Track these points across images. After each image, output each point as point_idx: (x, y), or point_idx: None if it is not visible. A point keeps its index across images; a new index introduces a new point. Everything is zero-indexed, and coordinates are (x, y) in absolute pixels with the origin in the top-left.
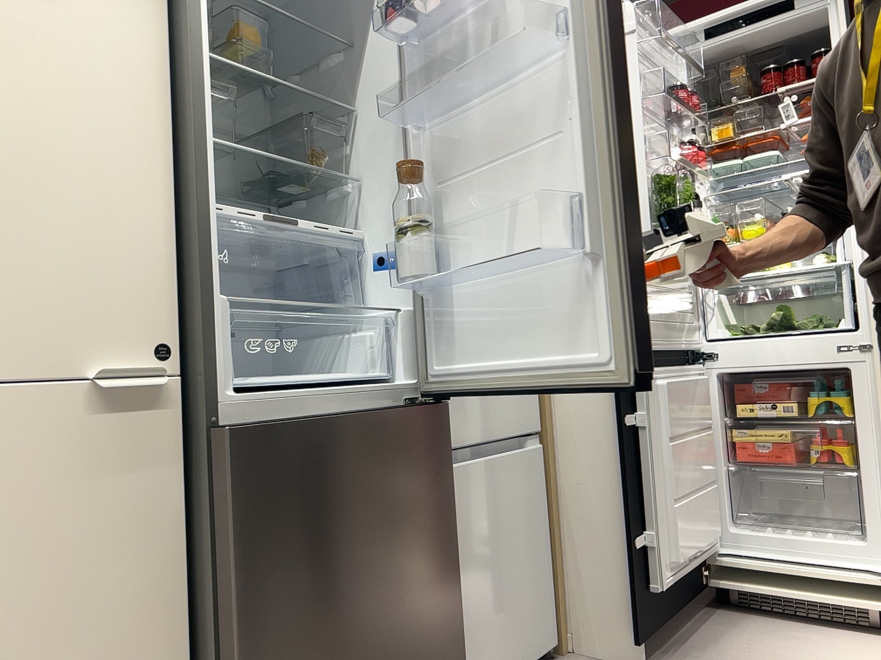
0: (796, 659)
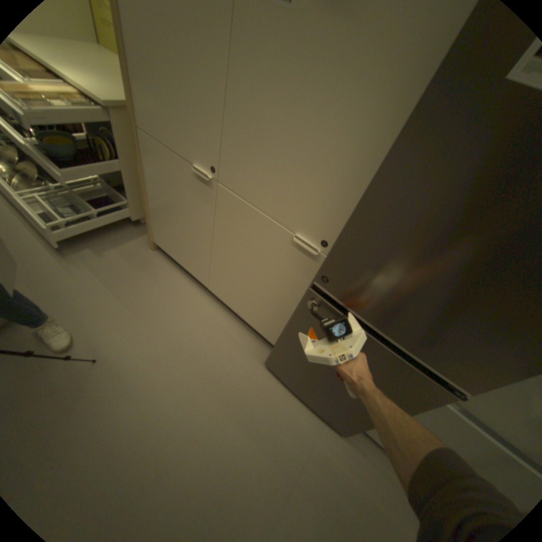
0: None
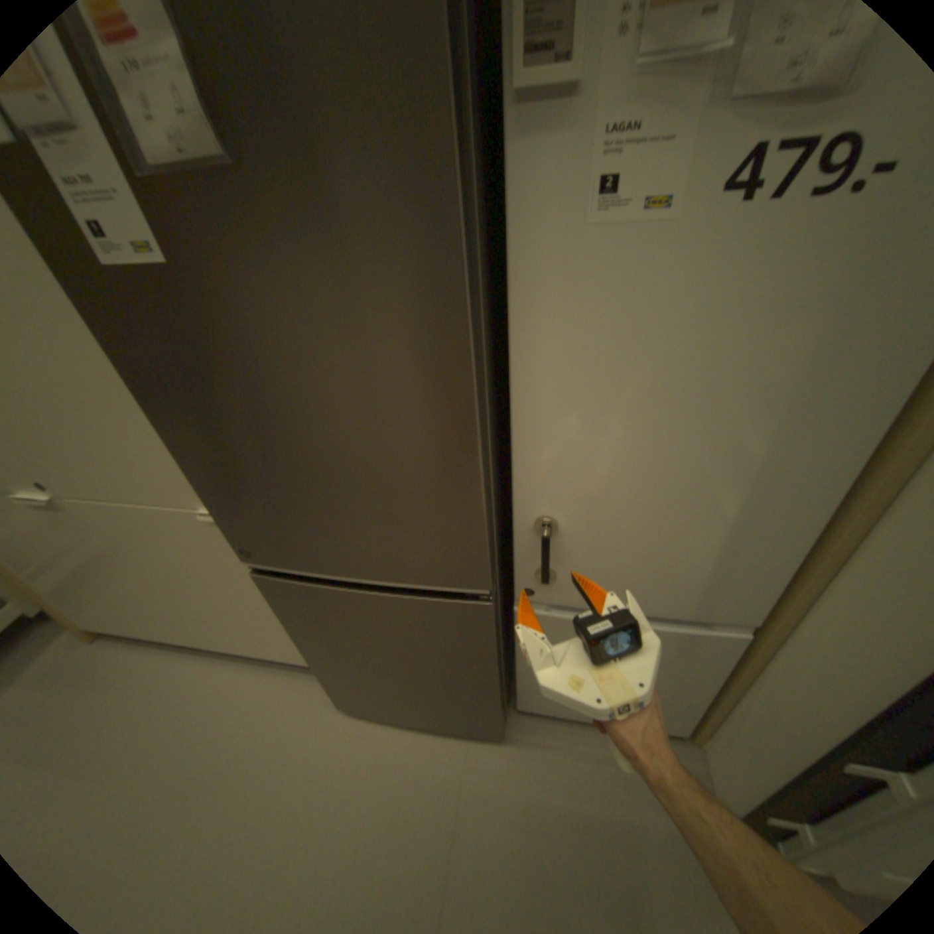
0: None
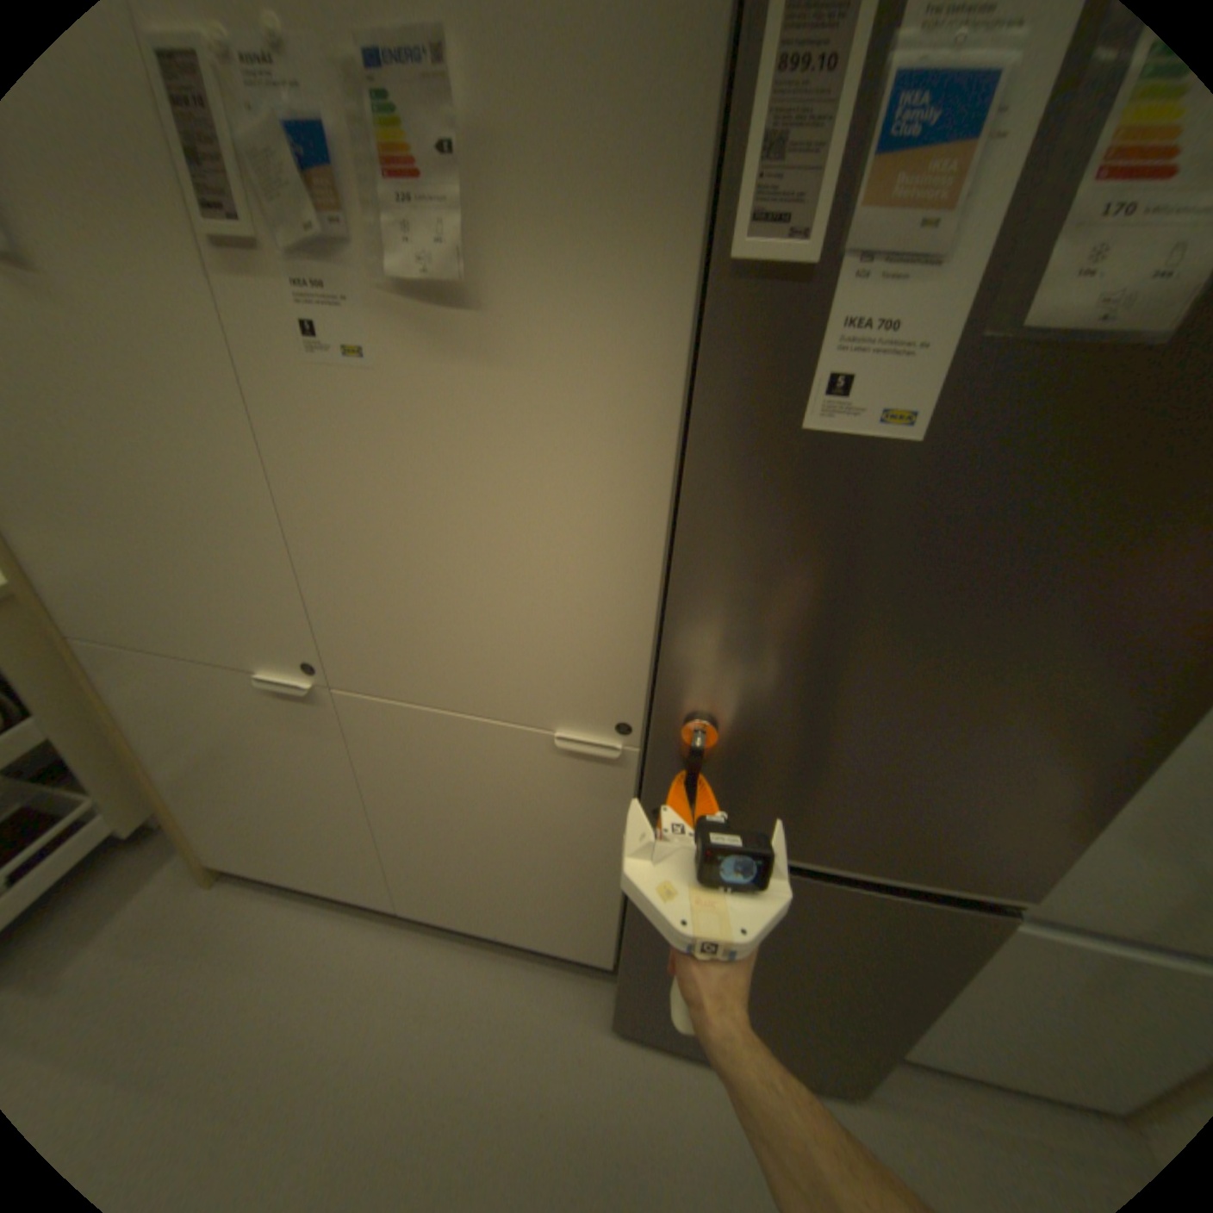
0: None
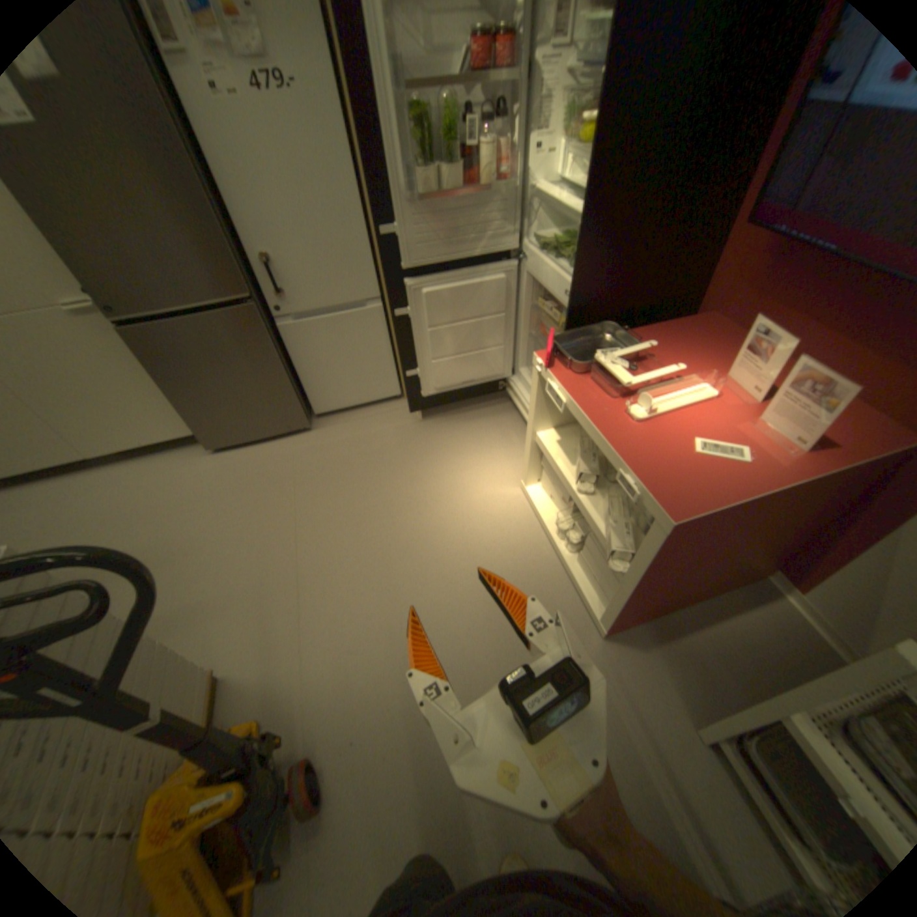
0: (481, 446)
